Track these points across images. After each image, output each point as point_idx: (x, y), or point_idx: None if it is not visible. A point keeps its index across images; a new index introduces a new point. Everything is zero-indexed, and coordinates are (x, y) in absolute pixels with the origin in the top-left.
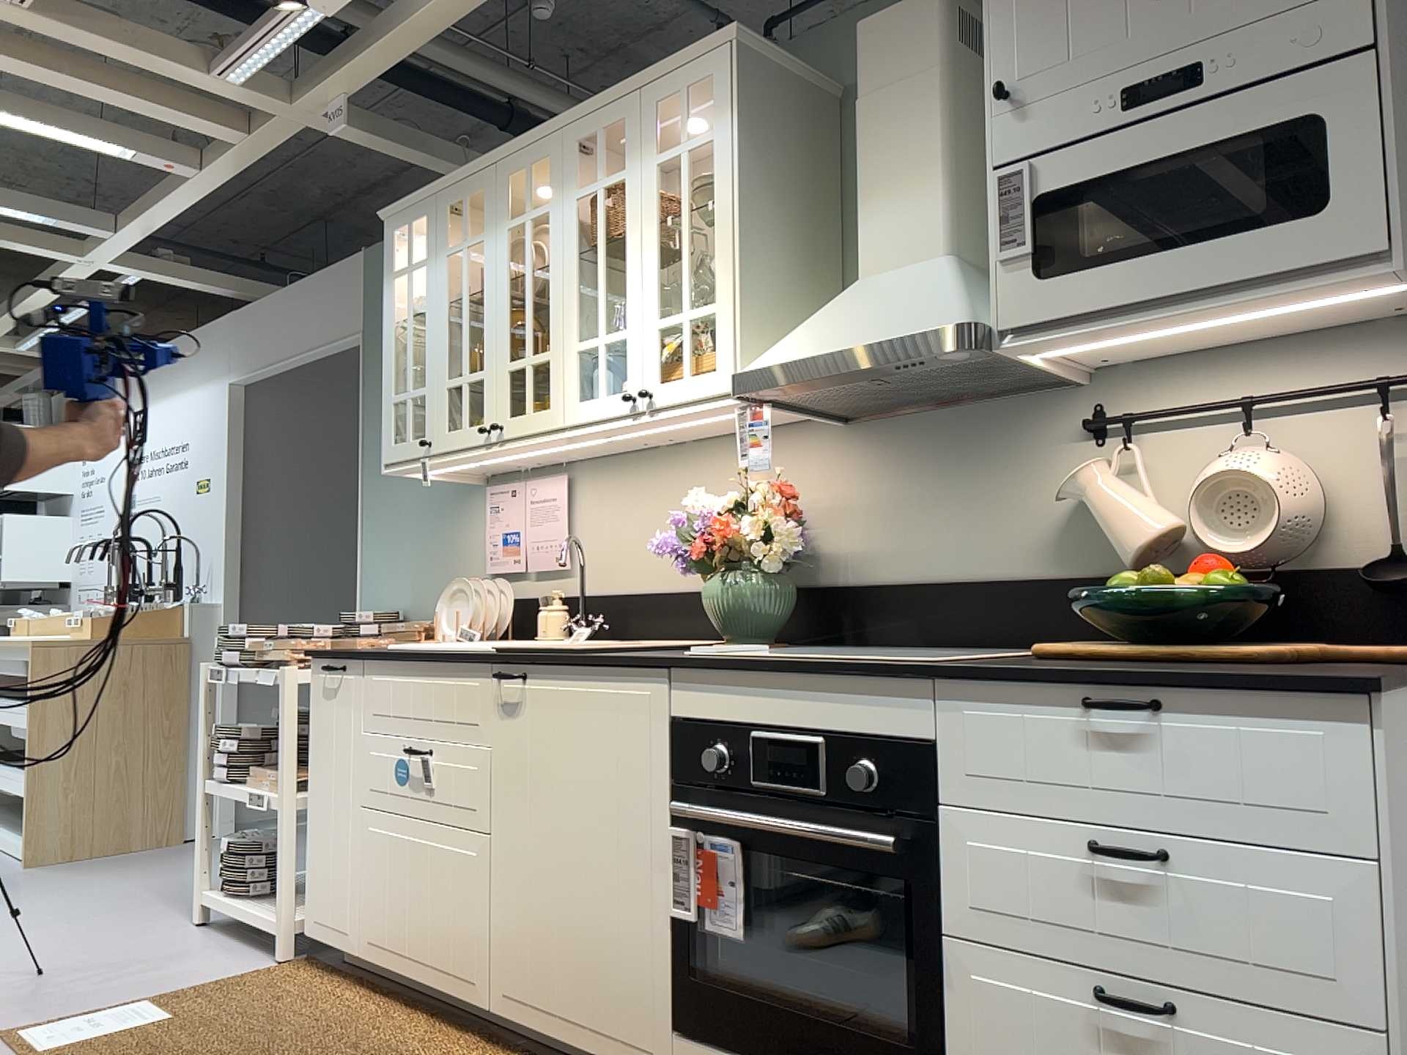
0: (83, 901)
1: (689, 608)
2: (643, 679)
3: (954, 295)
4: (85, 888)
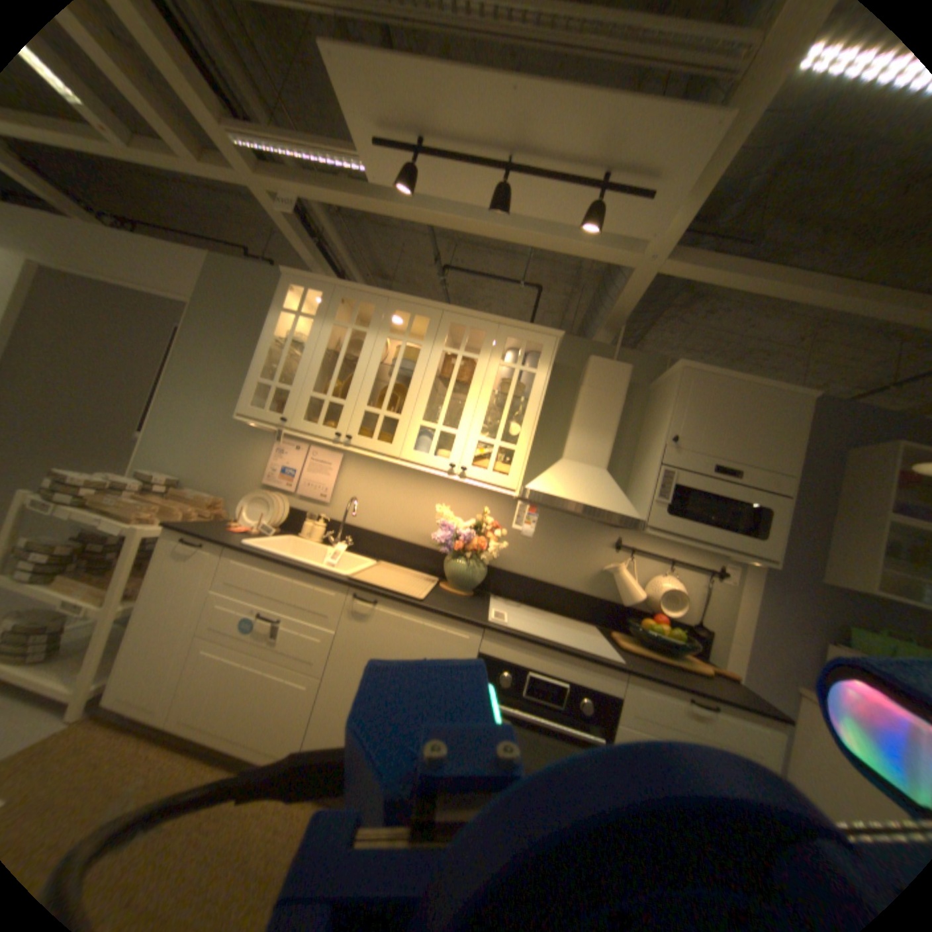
0: None
1: (404, 550)
2: (466, 630)
3: (625, 499)
4: None
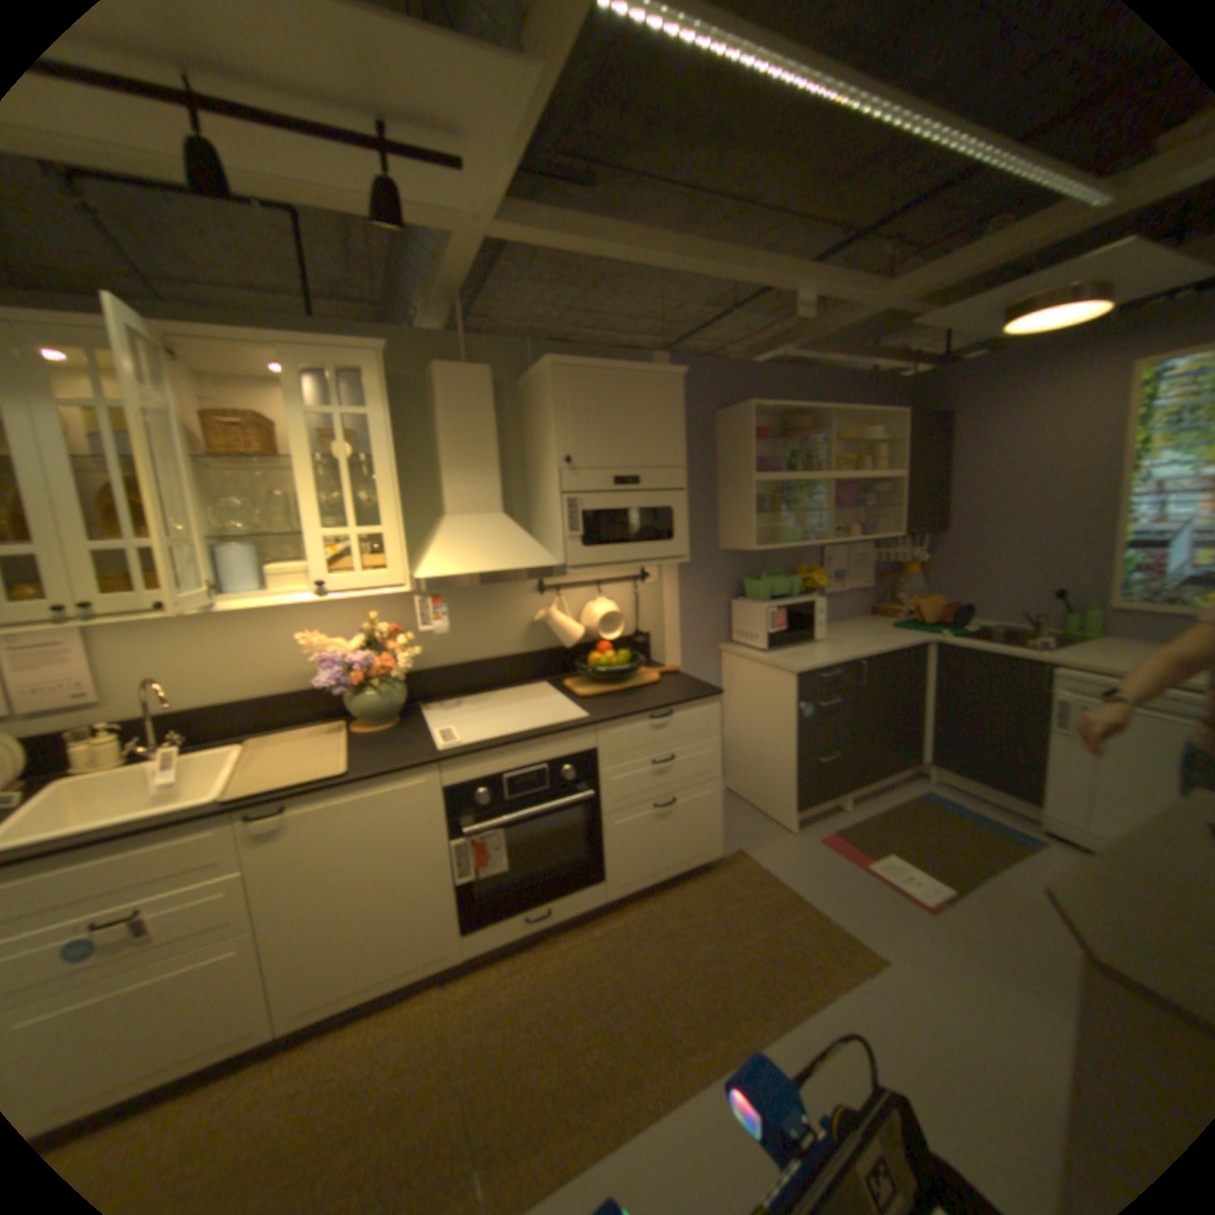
0: None
1: (278, 708)
2: (420, 775)
3: (538, 546)
4: None
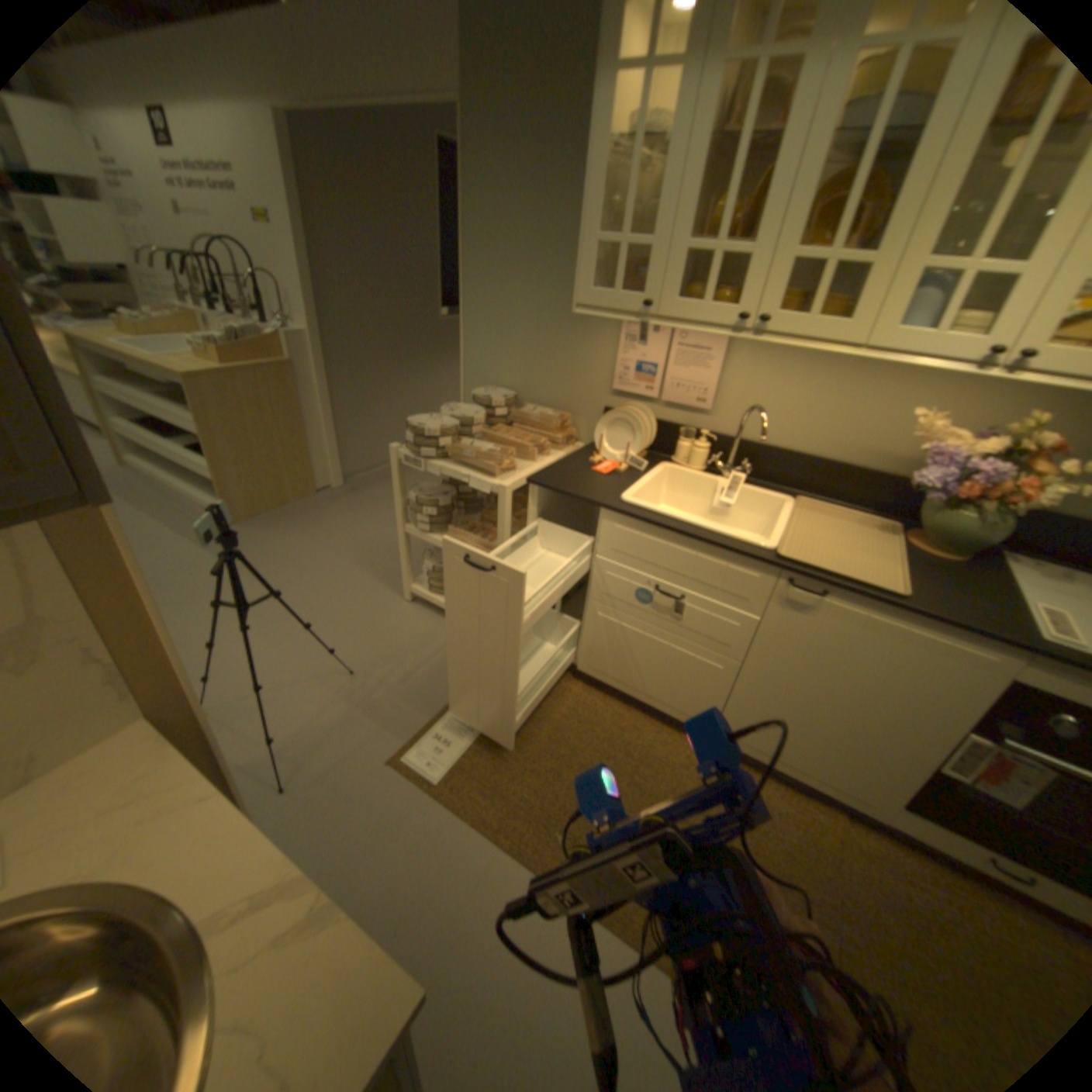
0: (306, 576)
1: (838, 476)
2: (1000, 650)
3: None
4: (294, 558)
